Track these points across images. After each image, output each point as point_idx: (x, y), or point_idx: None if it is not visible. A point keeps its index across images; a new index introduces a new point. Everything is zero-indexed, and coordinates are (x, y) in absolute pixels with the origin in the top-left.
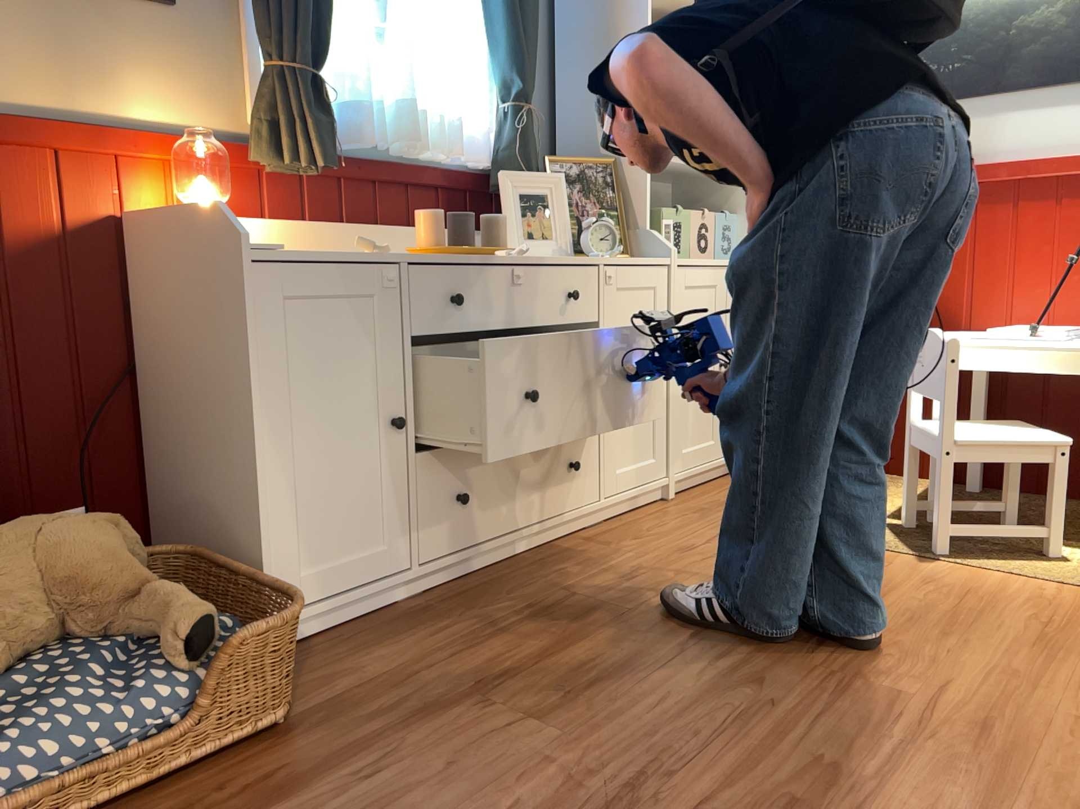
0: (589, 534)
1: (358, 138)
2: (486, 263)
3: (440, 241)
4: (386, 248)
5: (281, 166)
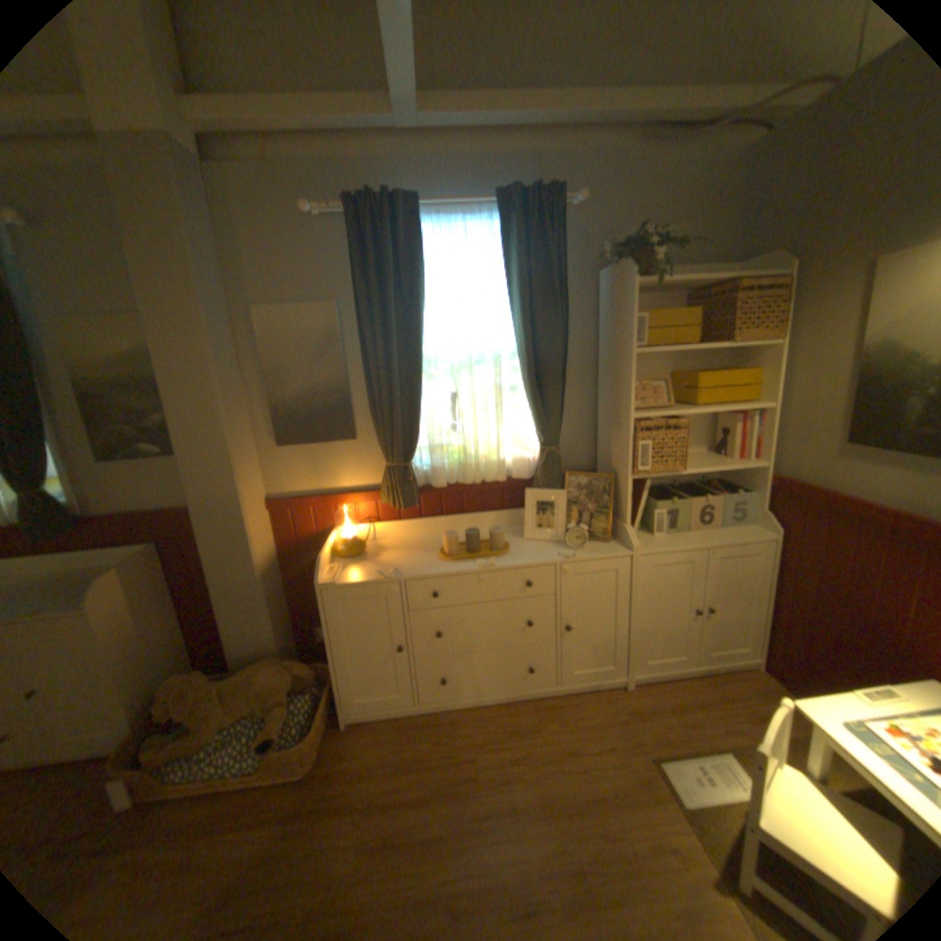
0: (544, 706)
1: (436, 484)
2: (459, 574)
3: (453, 550)
4: (396, 573)
5: (394, 505)
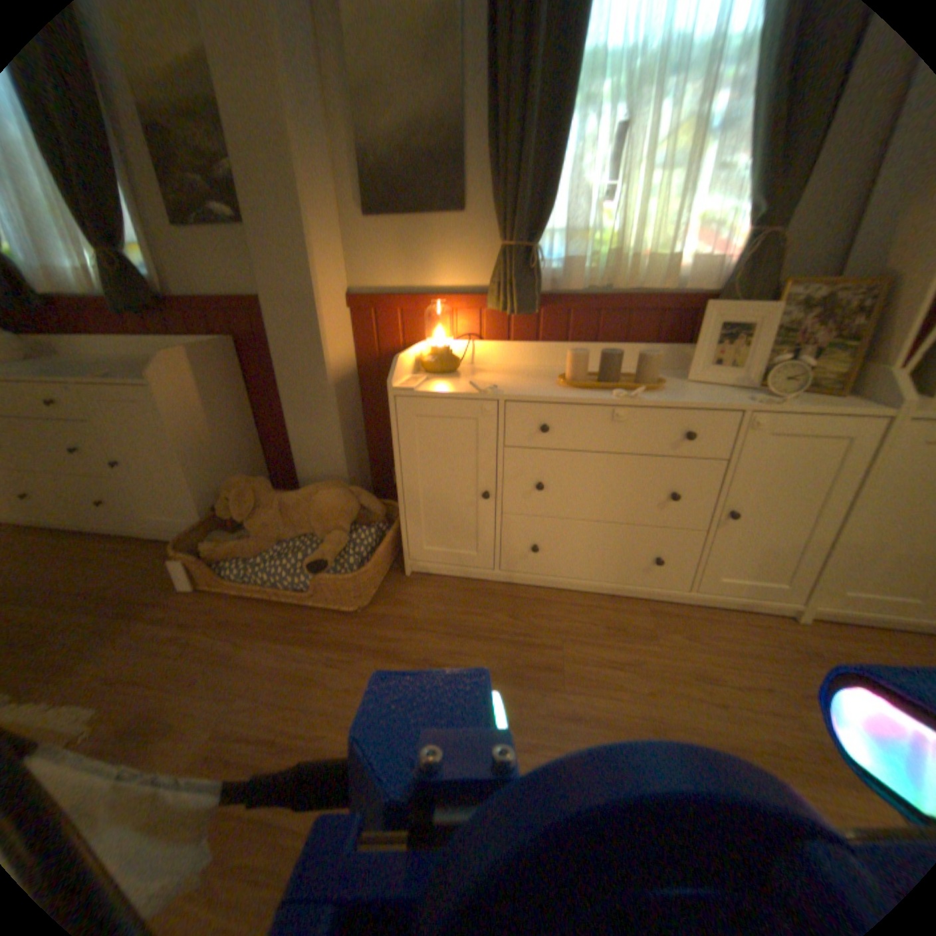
0: (666, 610)
1: (569, 285)
2: (586, 403)
3: (581, 375)
4: (496, 389)
5: (505, 311)
